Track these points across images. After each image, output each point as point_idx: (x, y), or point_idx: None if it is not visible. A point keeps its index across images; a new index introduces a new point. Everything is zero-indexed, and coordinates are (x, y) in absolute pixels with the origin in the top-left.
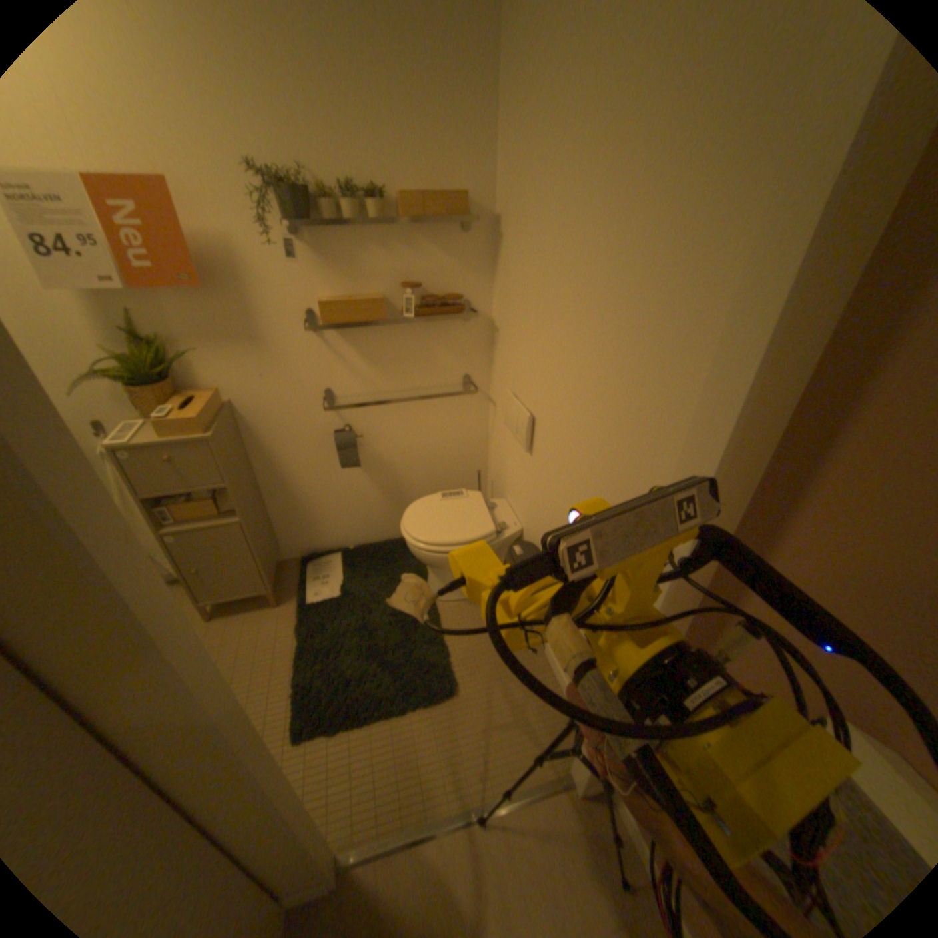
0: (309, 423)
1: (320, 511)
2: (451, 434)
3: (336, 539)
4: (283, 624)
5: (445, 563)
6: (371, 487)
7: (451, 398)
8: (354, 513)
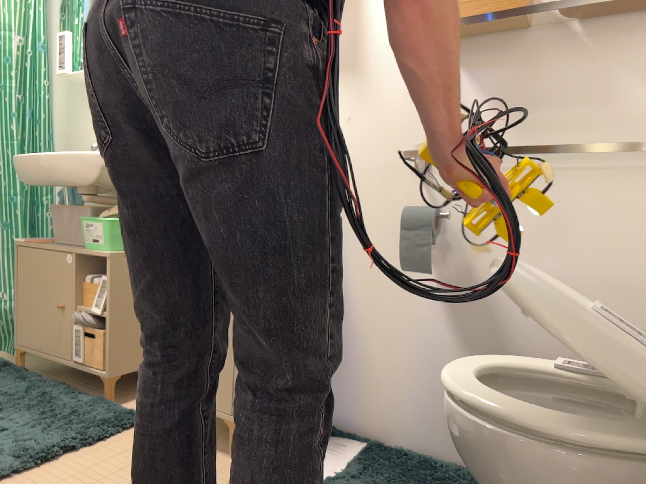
0: (384, 193)
1: (363, 349)
2: (630, 260)
3: (373, 413)
4: (224, 474)
5: (501, 451)
6: (449, 332)
7: (636, 180)
8: (411, 375)
